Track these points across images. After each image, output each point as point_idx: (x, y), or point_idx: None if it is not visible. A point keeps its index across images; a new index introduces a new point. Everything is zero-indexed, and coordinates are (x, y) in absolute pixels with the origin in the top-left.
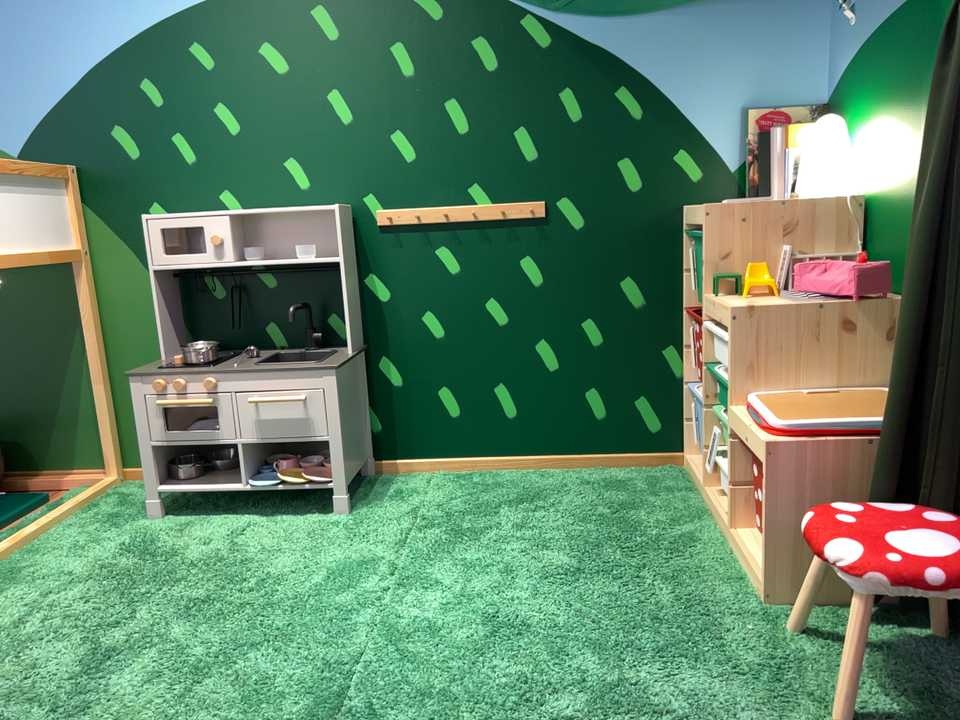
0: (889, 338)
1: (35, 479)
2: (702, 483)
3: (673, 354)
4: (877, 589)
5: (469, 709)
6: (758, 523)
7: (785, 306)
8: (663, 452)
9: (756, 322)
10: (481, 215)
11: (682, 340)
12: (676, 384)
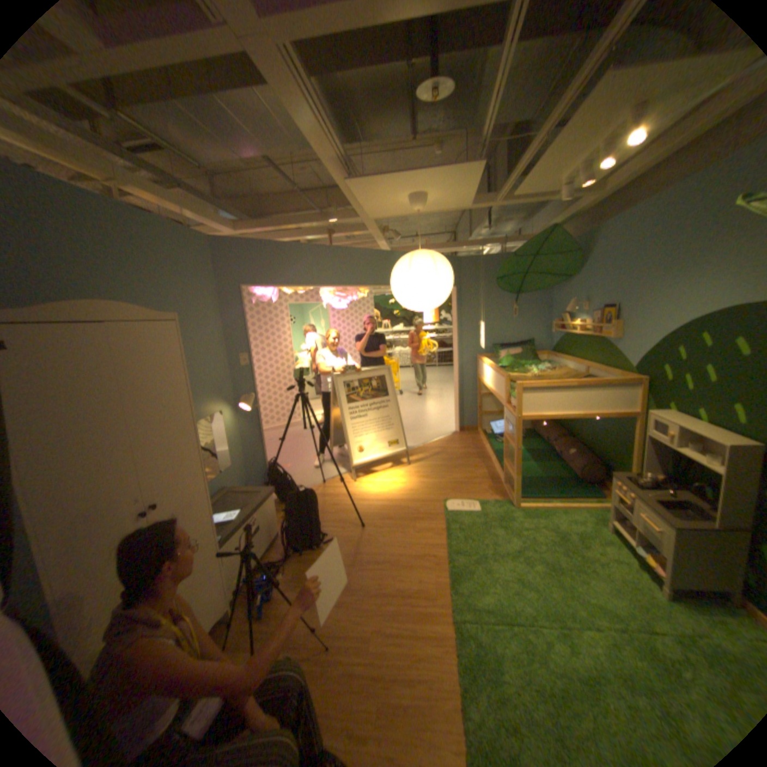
0: None
1: (611, 489)
2: None
3: None
4: None
5: (527, 672)
6: None
7: None
8: None
9: None
10: None
11: None
12: None
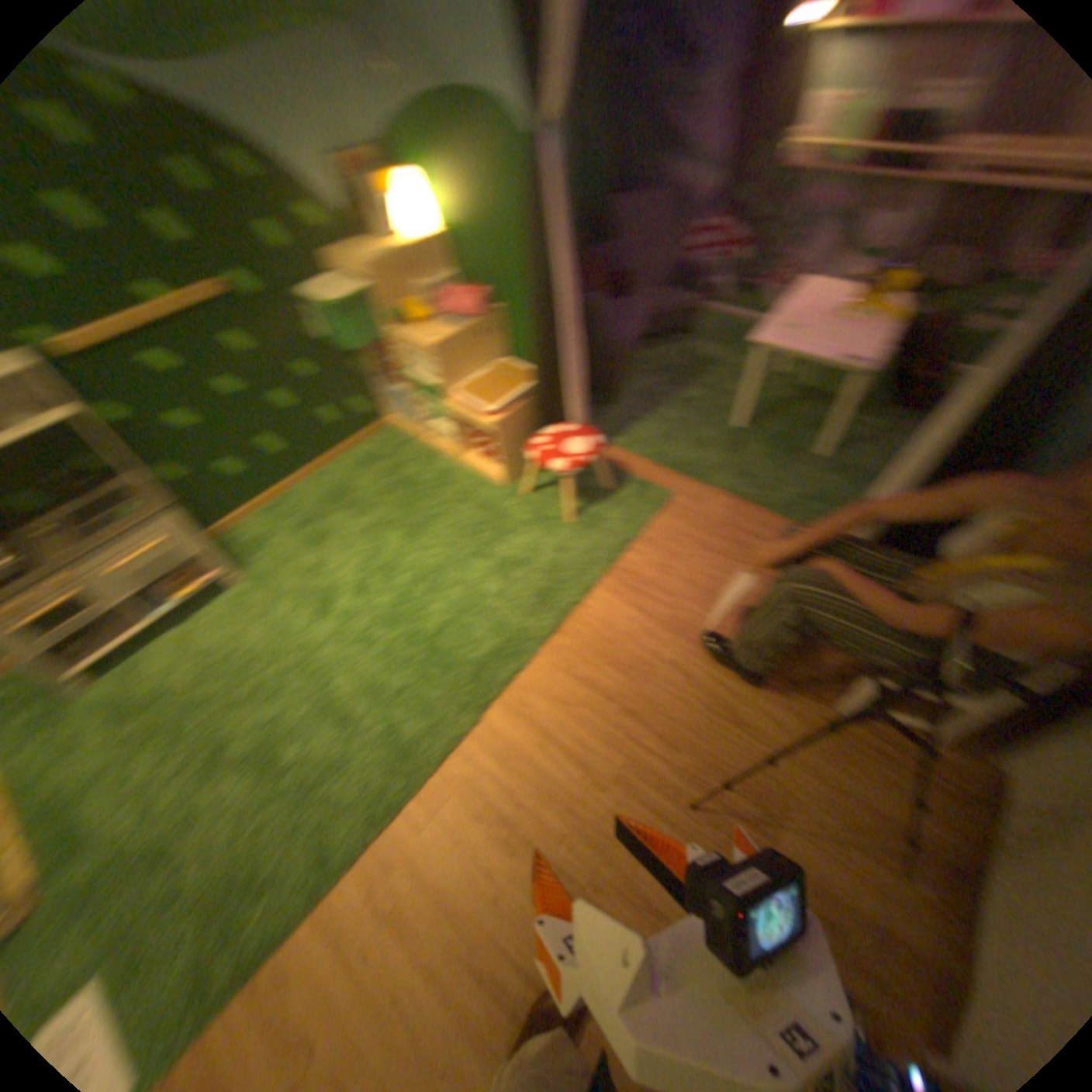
0: (493, 333)
1: None
2: (413, 436)
3: (352, 363)
4: (569, 475)
5: (457, 619)
6: (484, 457)
7: (449, 337)
8: (371, 424)
9: (439, 353)
10: (159, 314)
11: (353, 352)
12: (362, 381)
